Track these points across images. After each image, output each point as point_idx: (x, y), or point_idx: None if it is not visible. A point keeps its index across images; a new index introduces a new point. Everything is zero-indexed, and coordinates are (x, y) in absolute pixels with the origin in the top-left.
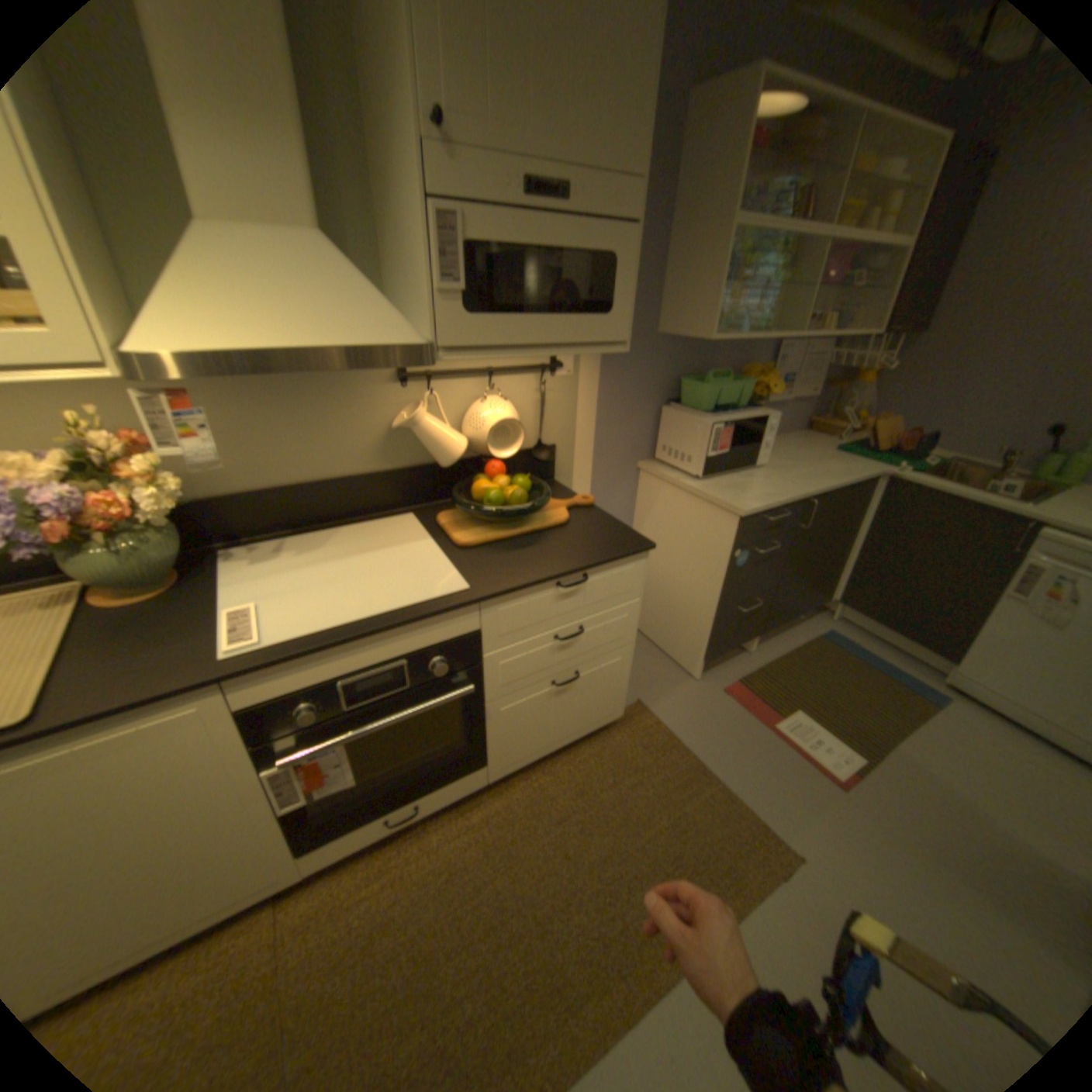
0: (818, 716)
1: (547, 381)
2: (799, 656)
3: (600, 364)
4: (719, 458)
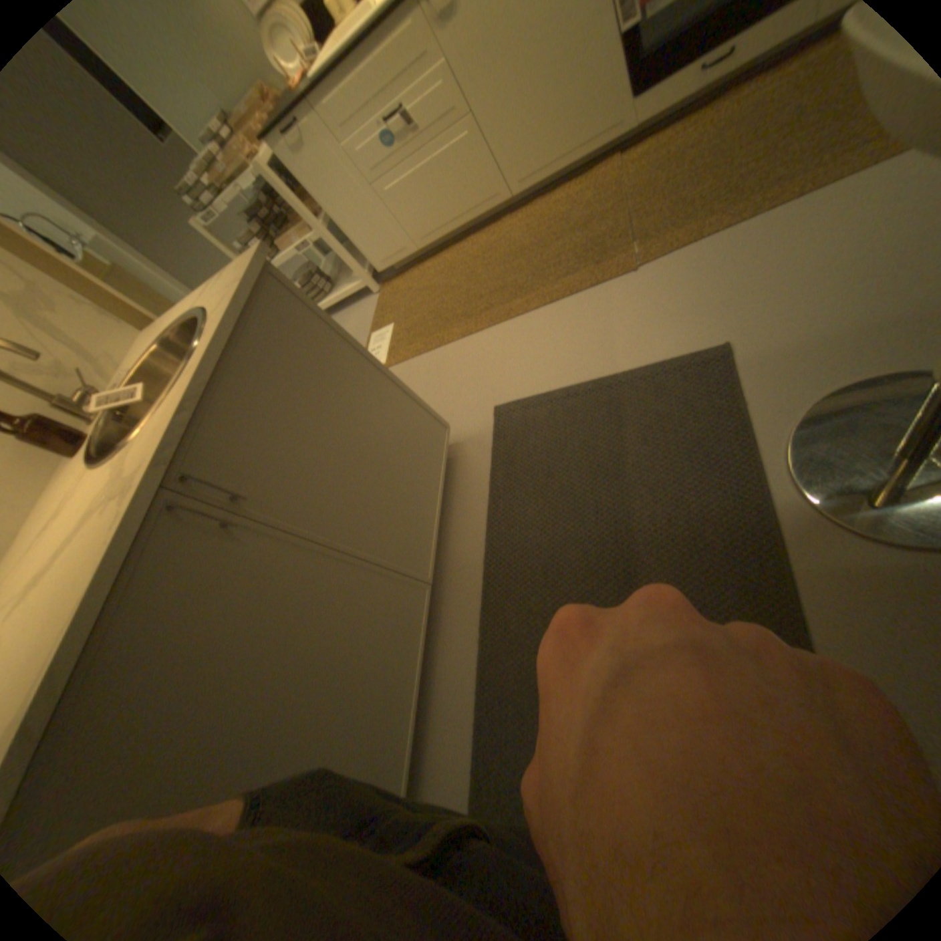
0: None
1: None
2: None
3: None
4: None
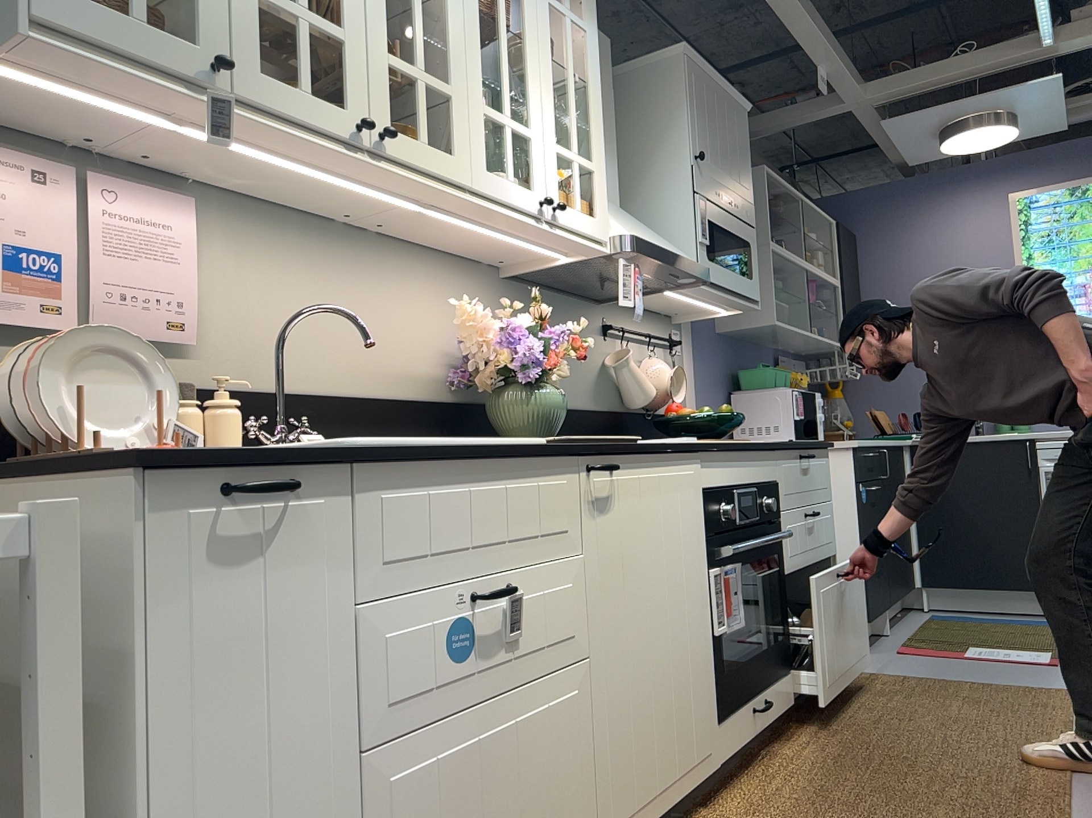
0: (986, 644)
1: (672, 356)
2: (927, 627)
3: (695, 349)
4: (802, 422)
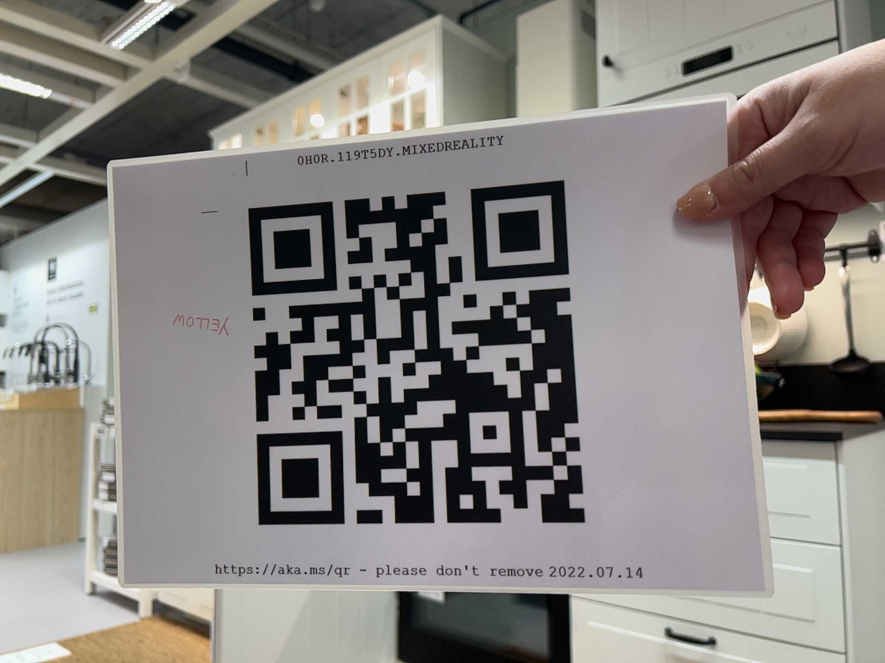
0: None
1: (864, 267)
2: None
3: None
4: None
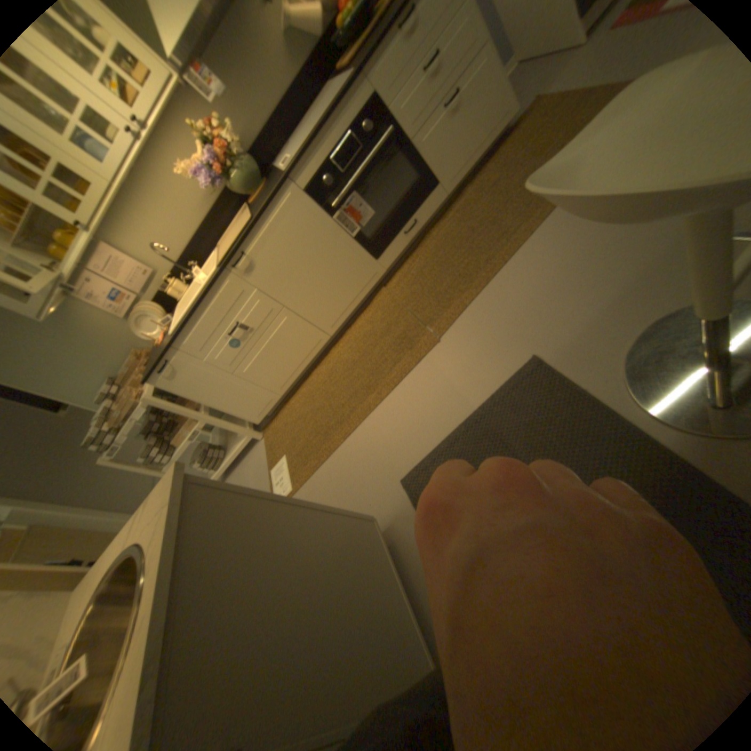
0: None
1: None
2: None
3: None
4: None
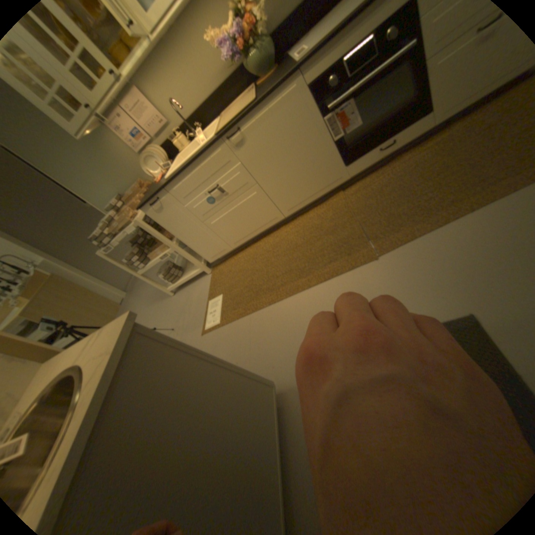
0: None
1: None
2: None
3: None
4: None
